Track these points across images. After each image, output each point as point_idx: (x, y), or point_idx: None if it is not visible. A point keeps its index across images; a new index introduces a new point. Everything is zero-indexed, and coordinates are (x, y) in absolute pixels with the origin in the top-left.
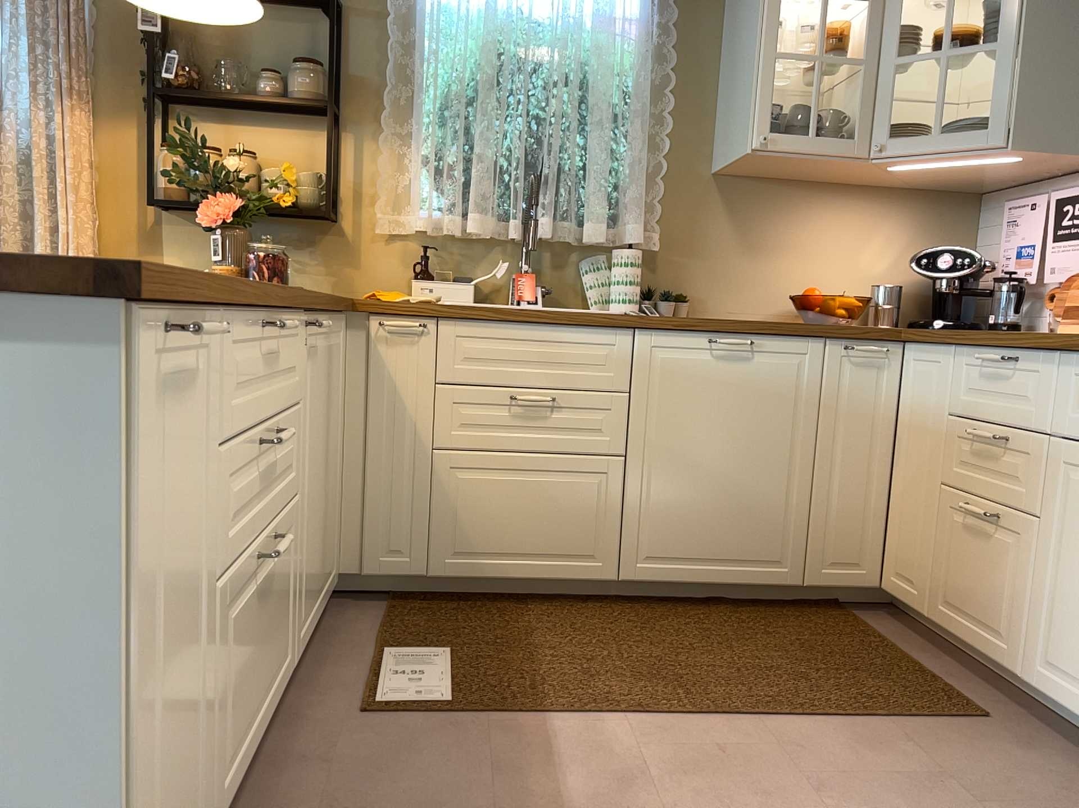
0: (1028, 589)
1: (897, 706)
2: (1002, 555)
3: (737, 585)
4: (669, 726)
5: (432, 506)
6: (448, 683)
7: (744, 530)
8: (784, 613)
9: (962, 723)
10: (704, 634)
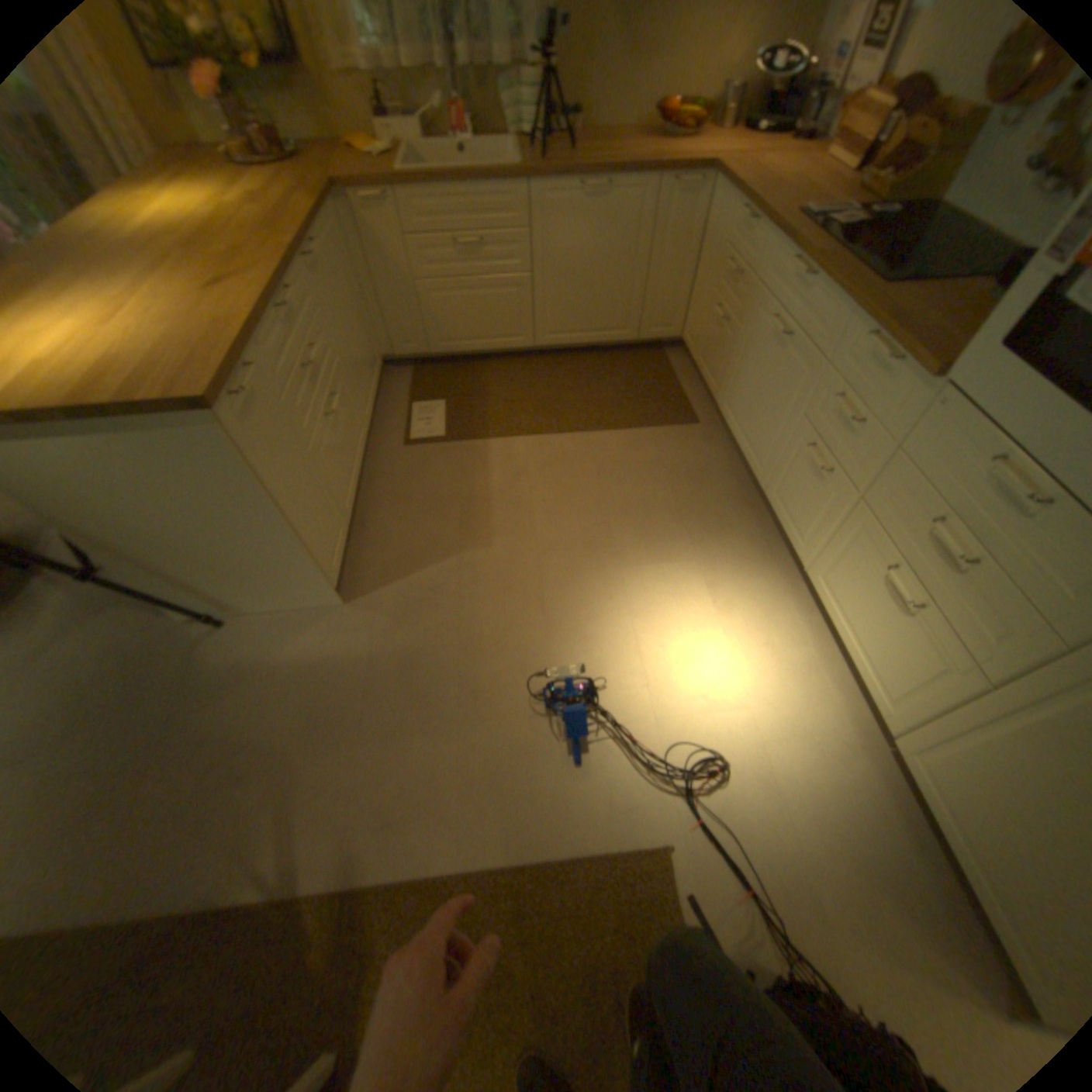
0: (729, 362)
1: (657, 419)
2: (725, 341)
3: (600, 343)
4: (545, 440)
5: (424, 316)
6: (445, 423)
7: (604, 313)
8: (626, 356)
9: (684, 426)
10: (577, 377)
